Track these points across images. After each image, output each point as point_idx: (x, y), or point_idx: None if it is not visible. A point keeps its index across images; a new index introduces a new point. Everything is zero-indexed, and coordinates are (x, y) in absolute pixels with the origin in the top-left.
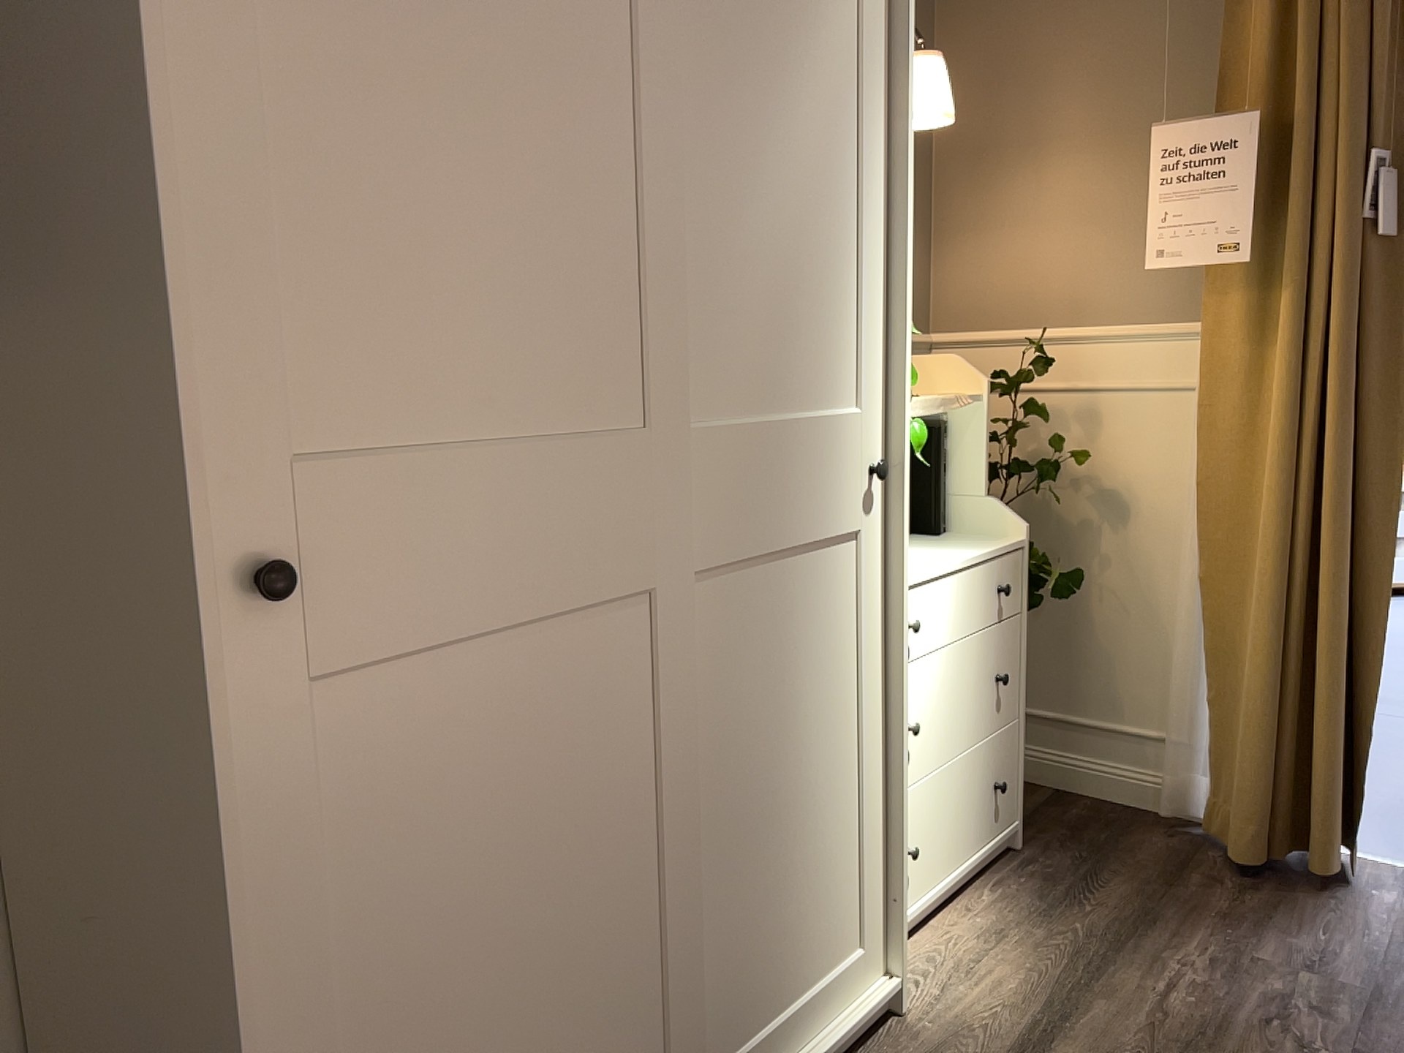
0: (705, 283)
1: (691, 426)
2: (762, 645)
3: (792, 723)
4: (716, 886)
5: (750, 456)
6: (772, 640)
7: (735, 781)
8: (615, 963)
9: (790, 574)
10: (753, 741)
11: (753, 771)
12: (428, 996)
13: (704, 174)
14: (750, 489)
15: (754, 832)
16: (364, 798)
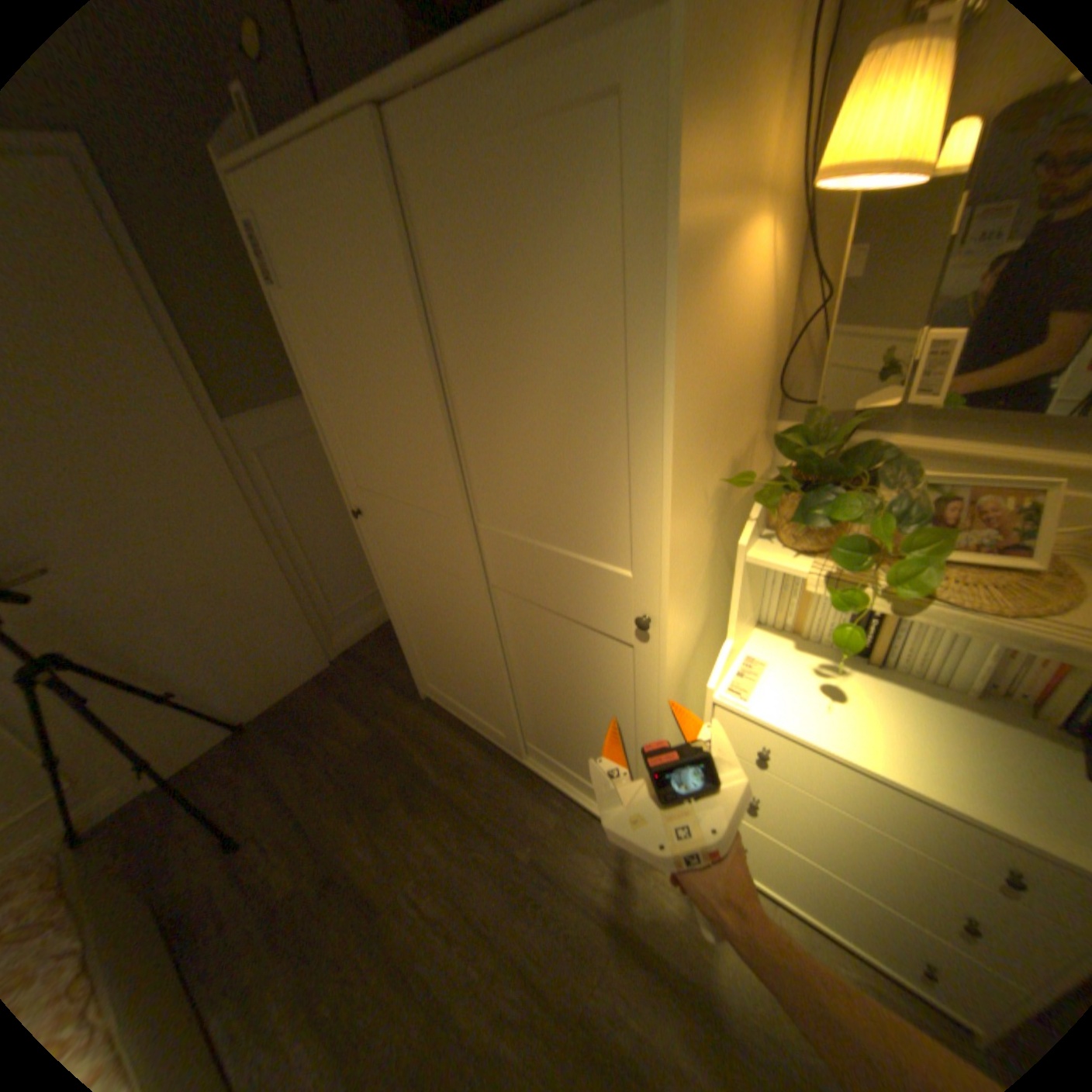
0: (478, 450)
1: (476, 522)
2: (548, 646)
3: (576, 696)
4: (530, 708)
5: (521, 553)
6: (556, 651)
7: (536, 684)
8: (472, 681)
9: (568, 630)
10: (546, 680)
11: (548, 691)
12: (414, 629)
13: (465, 382)
14: (524, 570)
15: (552, 713)
16: (384, 572)
